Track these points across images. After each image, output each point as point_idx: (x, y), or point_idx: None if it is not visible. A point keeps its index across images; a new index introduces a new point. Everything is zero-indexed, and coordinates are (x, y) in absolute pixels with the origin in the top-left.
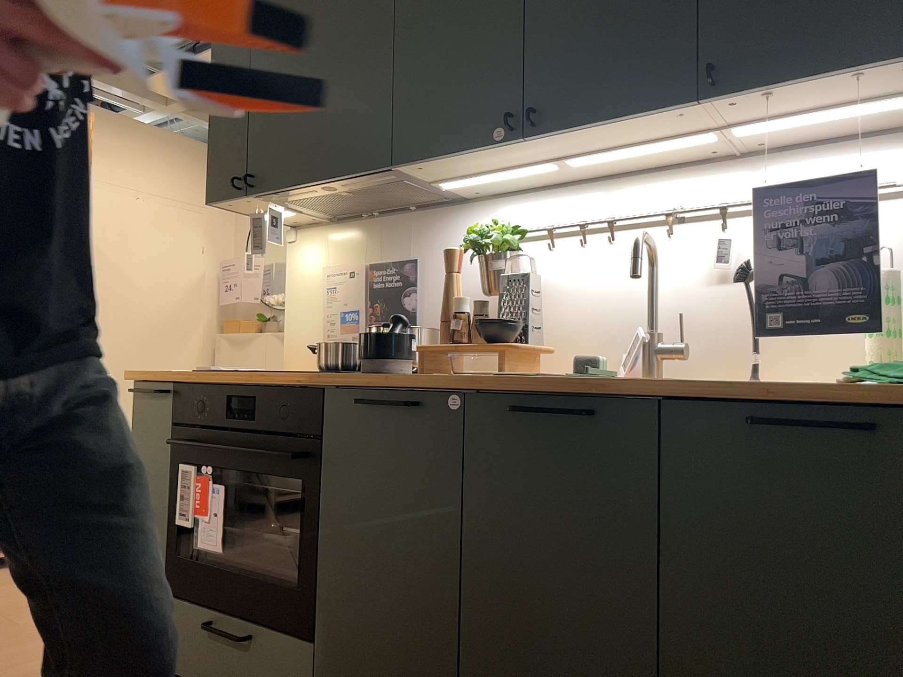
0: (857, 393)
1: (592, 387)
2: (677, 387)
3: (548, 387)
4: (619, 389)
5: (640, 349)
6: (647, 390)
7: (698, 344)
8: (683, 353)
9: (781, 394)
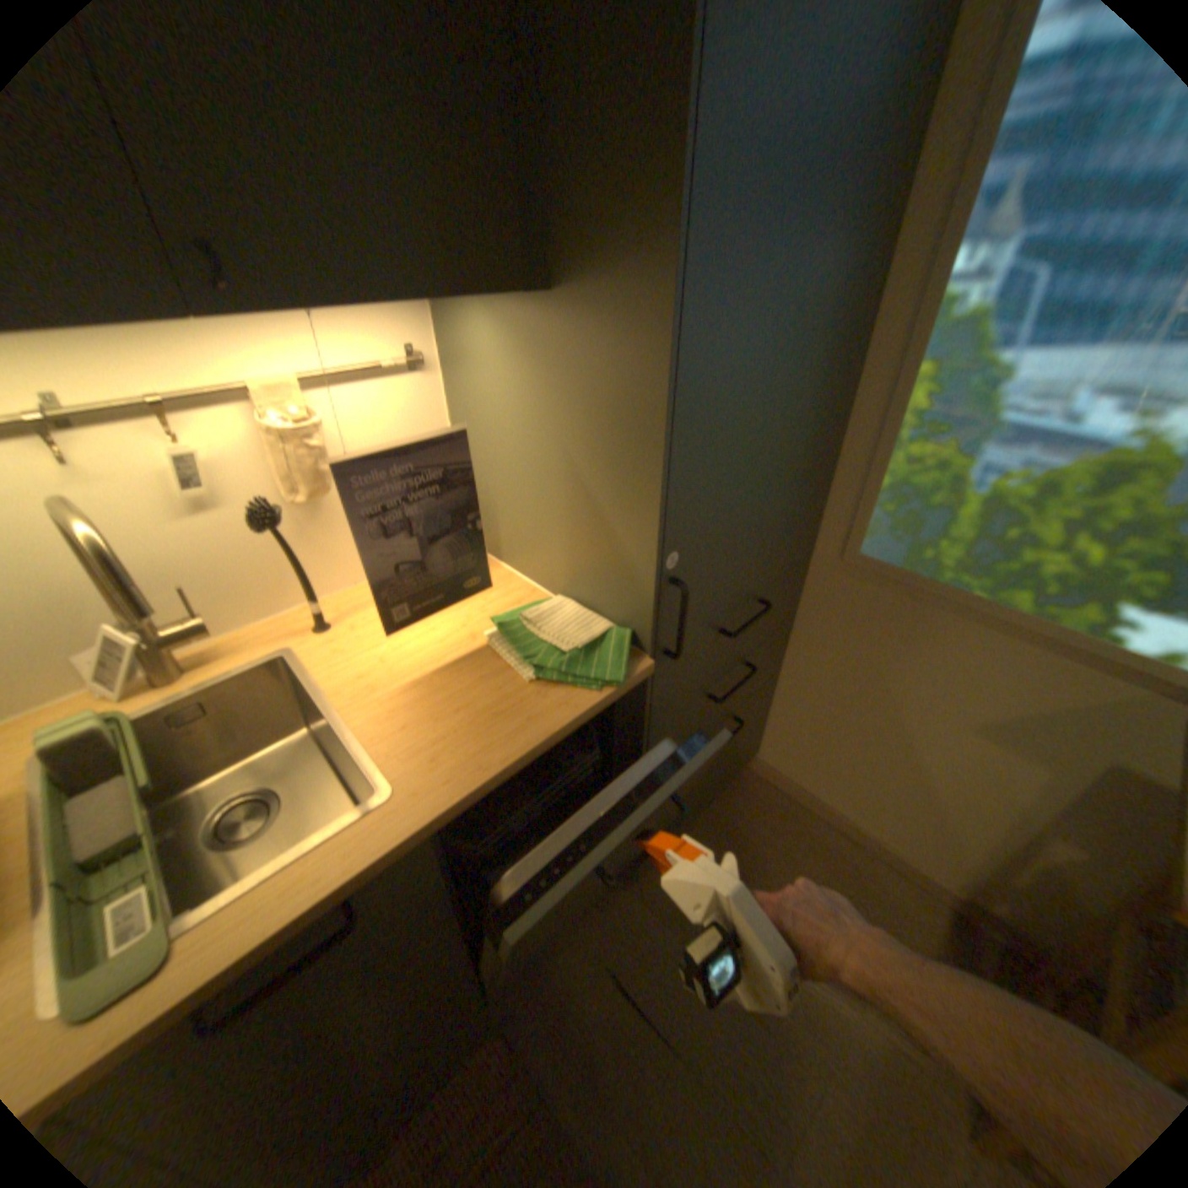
0: (590, 716)
1: (336, 895)
2: (451, 816)
3: (240, 946)
4: (378, 867)
5: (129, 657)
6: (416, 841)
7: (199, 597)
8: (200, 628)
9: (539, 751)
